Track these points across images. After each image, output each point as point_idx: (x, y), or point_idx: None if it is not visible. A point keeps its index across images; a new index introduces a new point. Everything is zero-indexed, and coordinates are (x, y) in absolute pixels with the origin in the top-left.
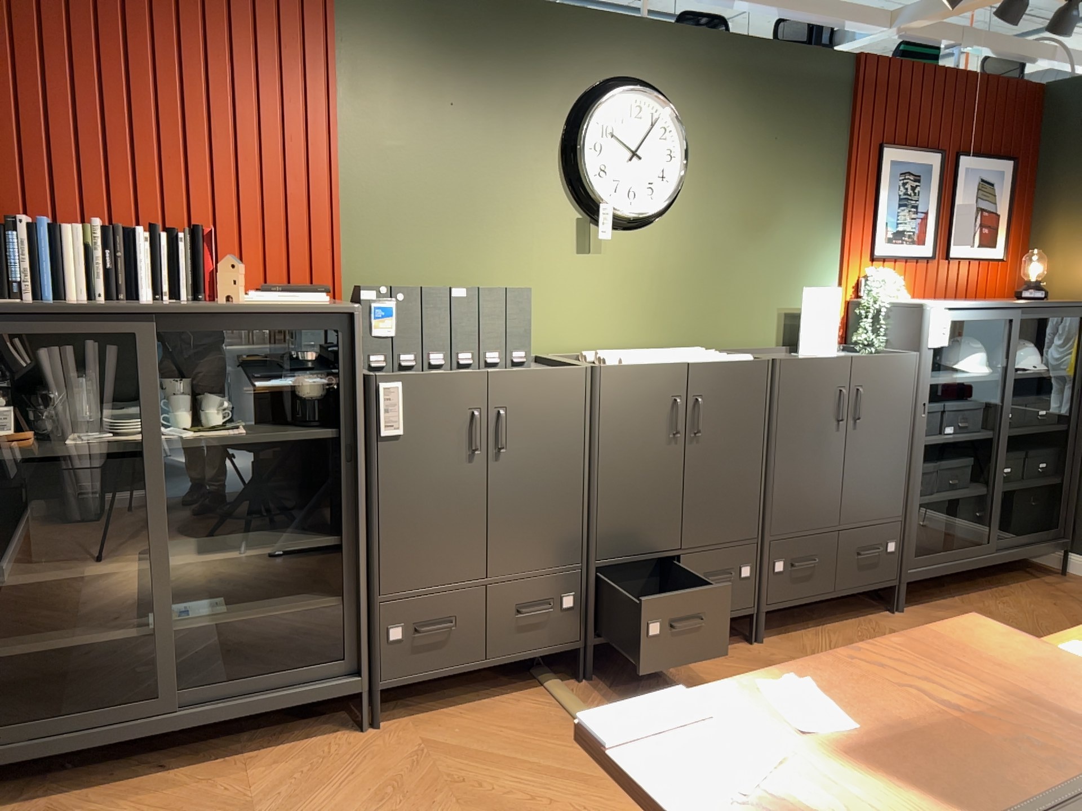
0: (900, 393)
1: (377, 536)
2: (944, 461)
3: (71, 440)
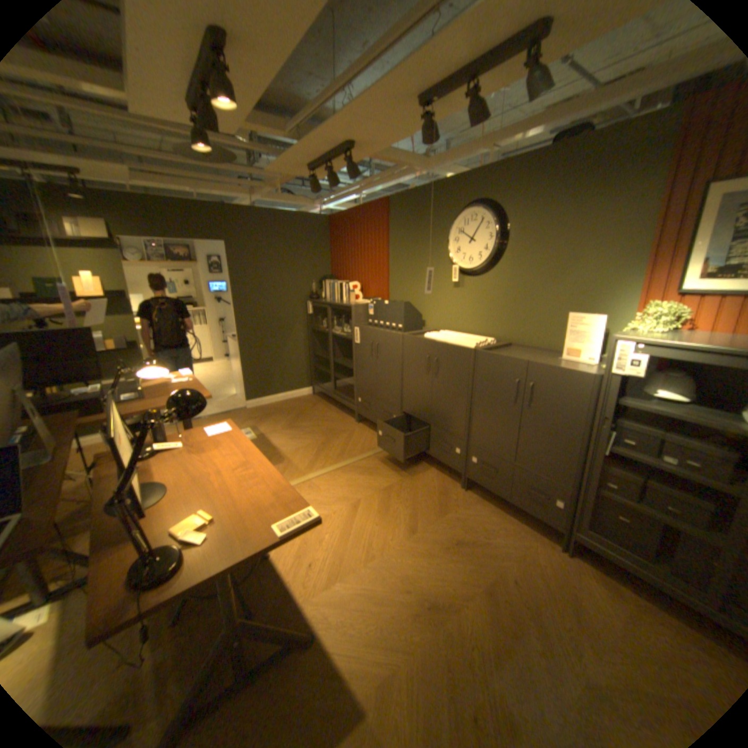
0: (573, 399)
1: (356, 370)
2: (662, 485)
3: (329, 330)
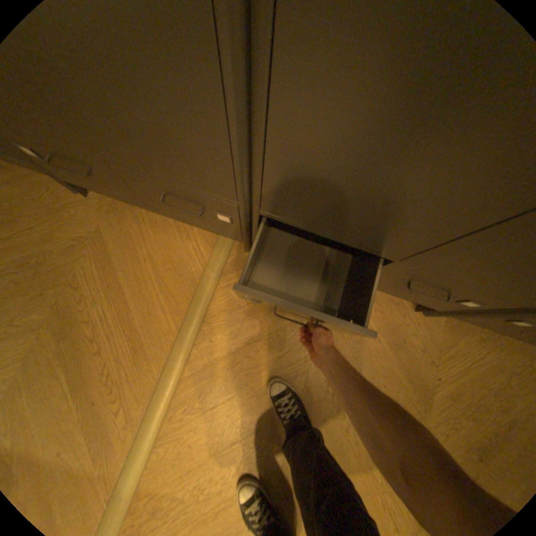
0: None
1: None
2: None
3: None
